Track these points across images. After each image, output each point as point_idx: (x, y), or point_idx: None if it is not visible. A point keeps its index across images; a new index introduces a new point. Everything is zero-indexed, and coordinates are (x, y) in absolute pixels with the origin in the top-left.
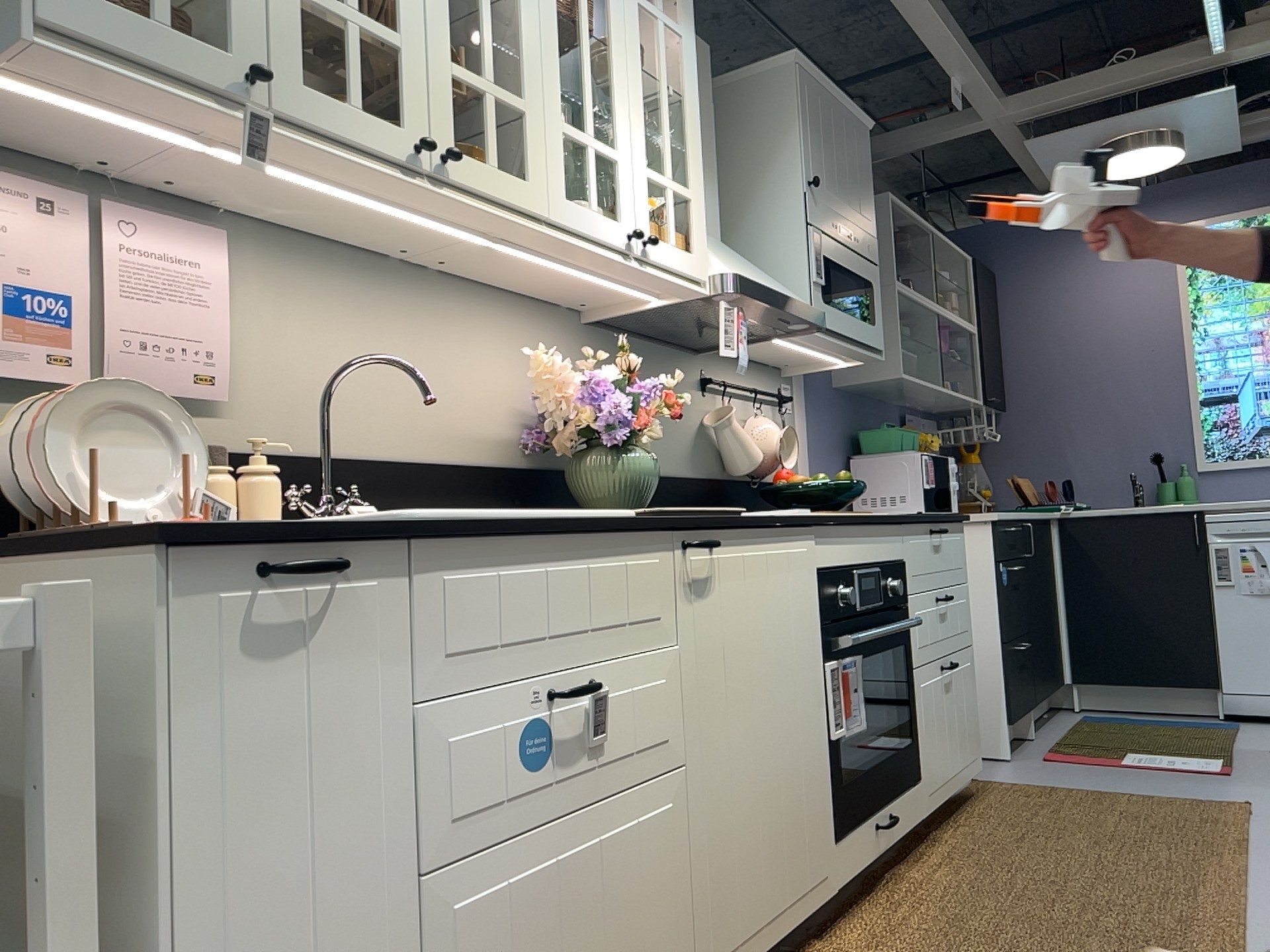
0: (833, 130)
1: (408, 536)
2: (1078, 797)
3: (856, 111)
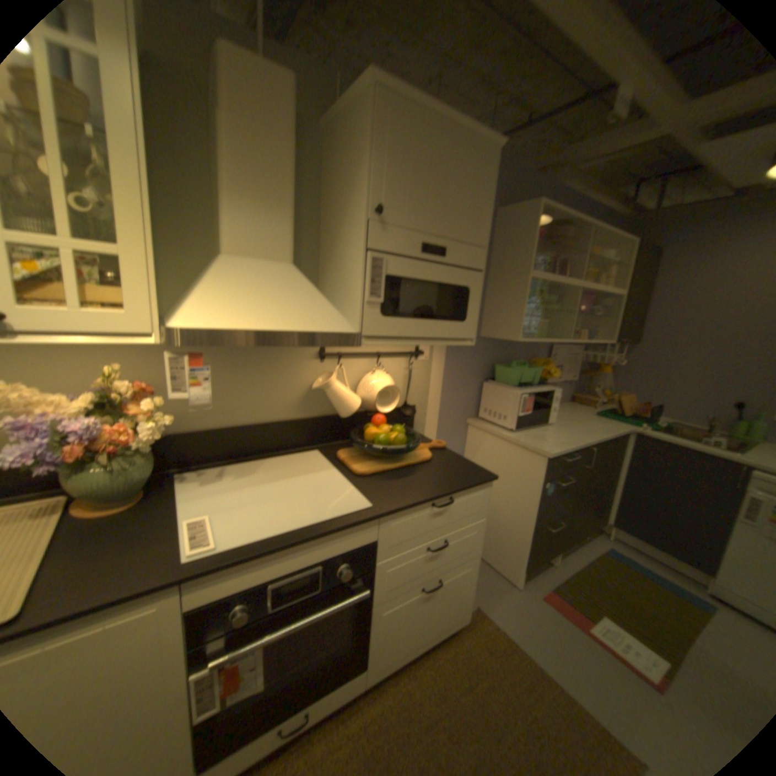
0: (431, 148)
1: None
2: (521, 676)
3: (478, 126)
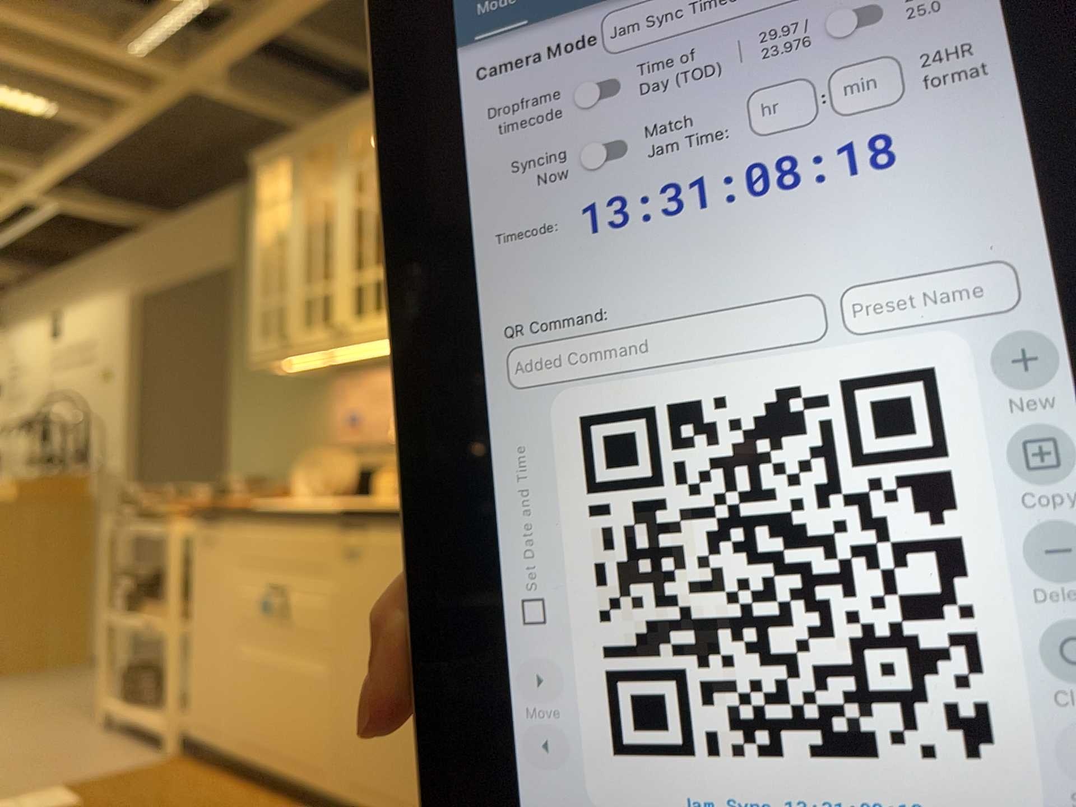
0: None
1: (230, 514)
2: None
3: None
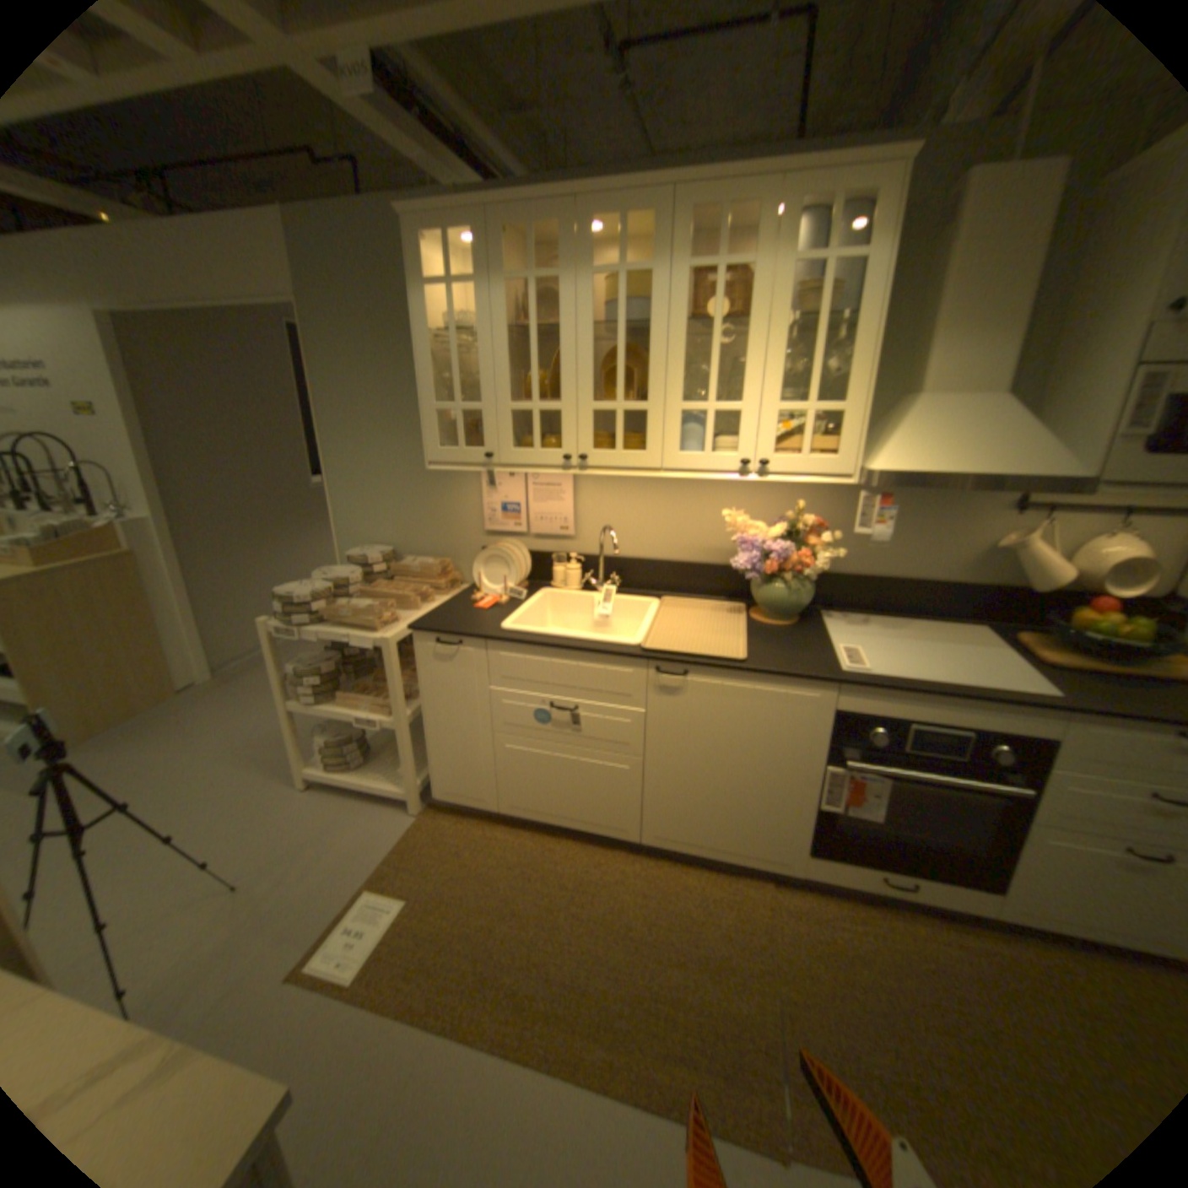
0: None
1: (483, 640)
2: None
3: None
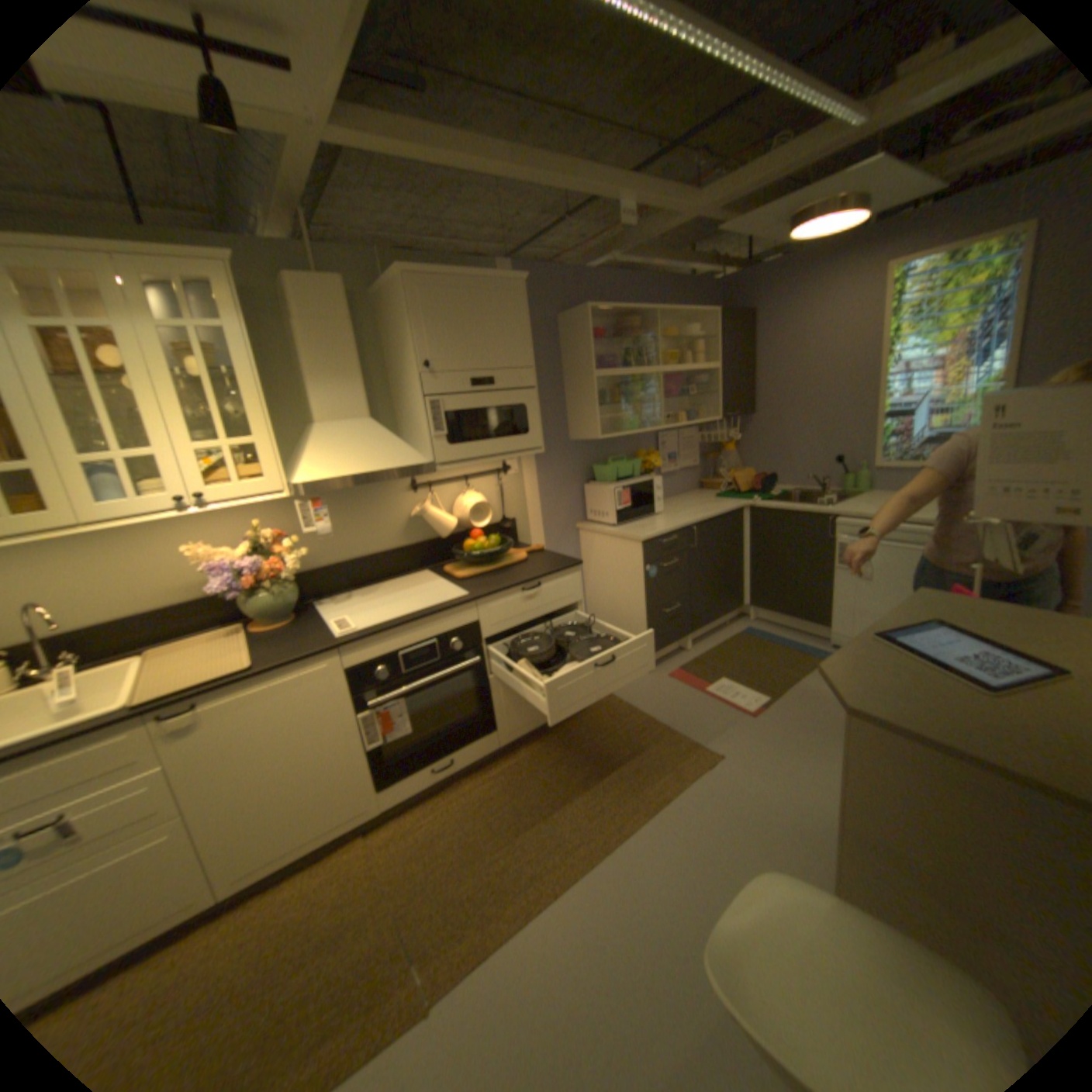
0: (458, 306)
1: None
2: (635, 726)
3: (496, 275)
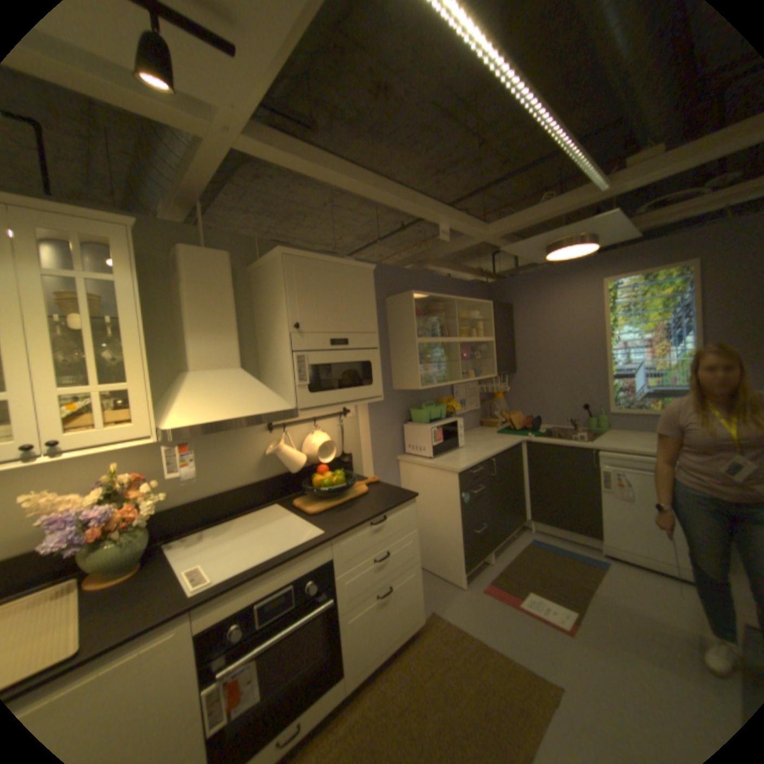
0: (325, 283)
1: None
2: (469, 655)
3: (353, 263)
